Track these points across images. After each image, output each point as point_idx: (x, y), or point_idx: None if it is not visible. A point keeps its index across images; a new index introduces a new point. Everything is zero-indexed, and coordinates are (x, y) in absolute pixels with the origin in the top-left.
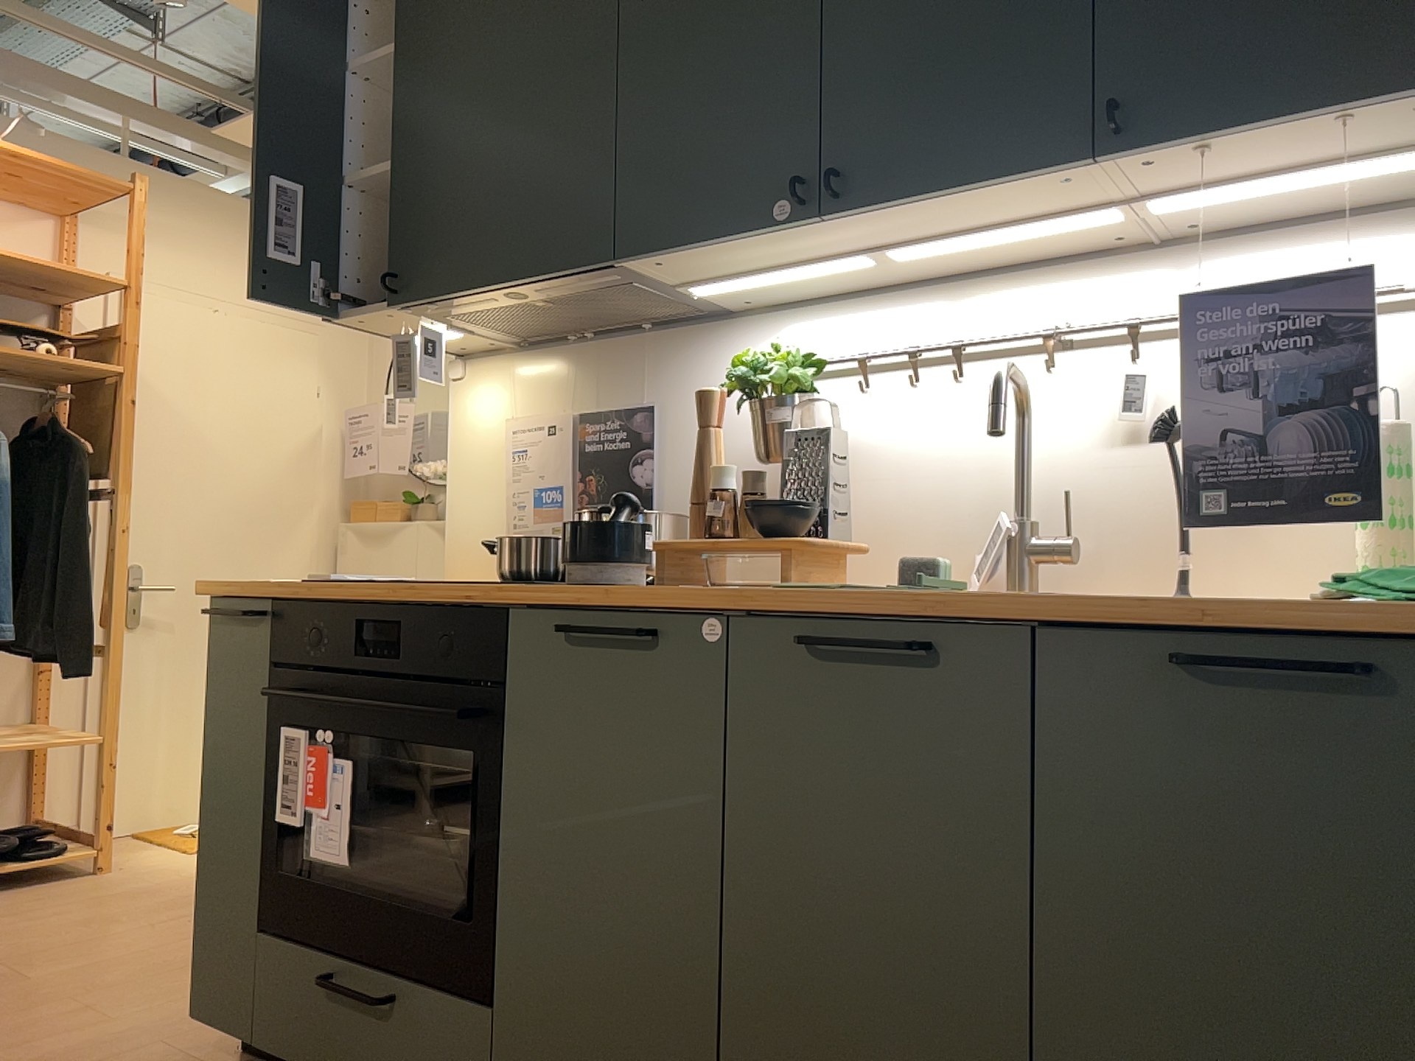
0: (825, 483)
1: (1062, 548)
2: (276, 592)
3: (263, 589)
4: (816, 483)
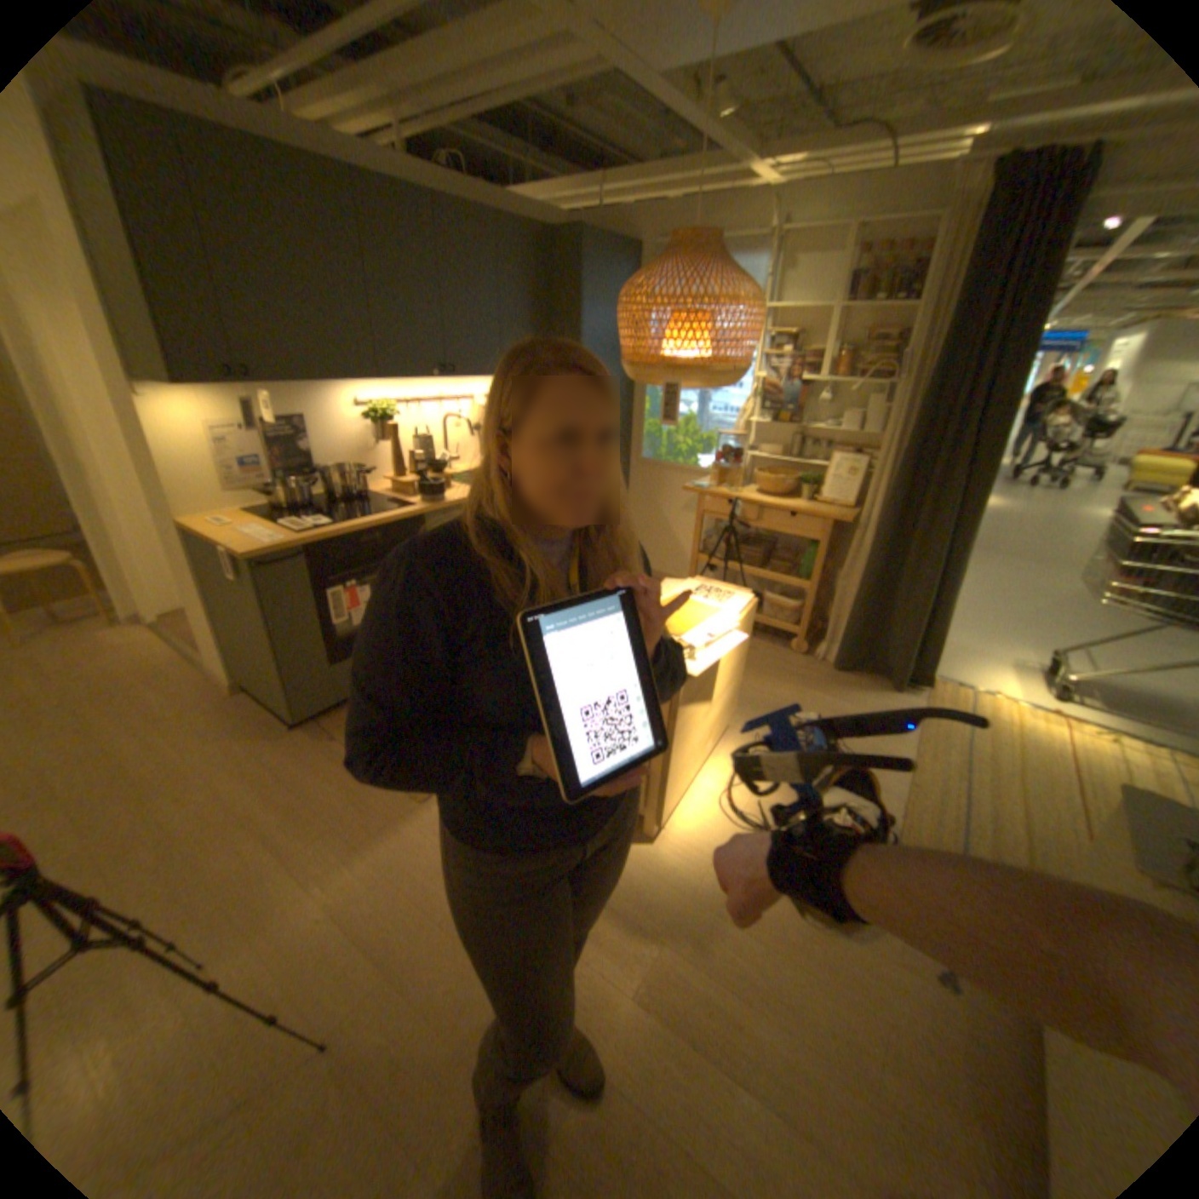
0: (427, 453)
1: (455, 459)
2: (298, 543)
3: (299, 544)
4: (428, 454)
